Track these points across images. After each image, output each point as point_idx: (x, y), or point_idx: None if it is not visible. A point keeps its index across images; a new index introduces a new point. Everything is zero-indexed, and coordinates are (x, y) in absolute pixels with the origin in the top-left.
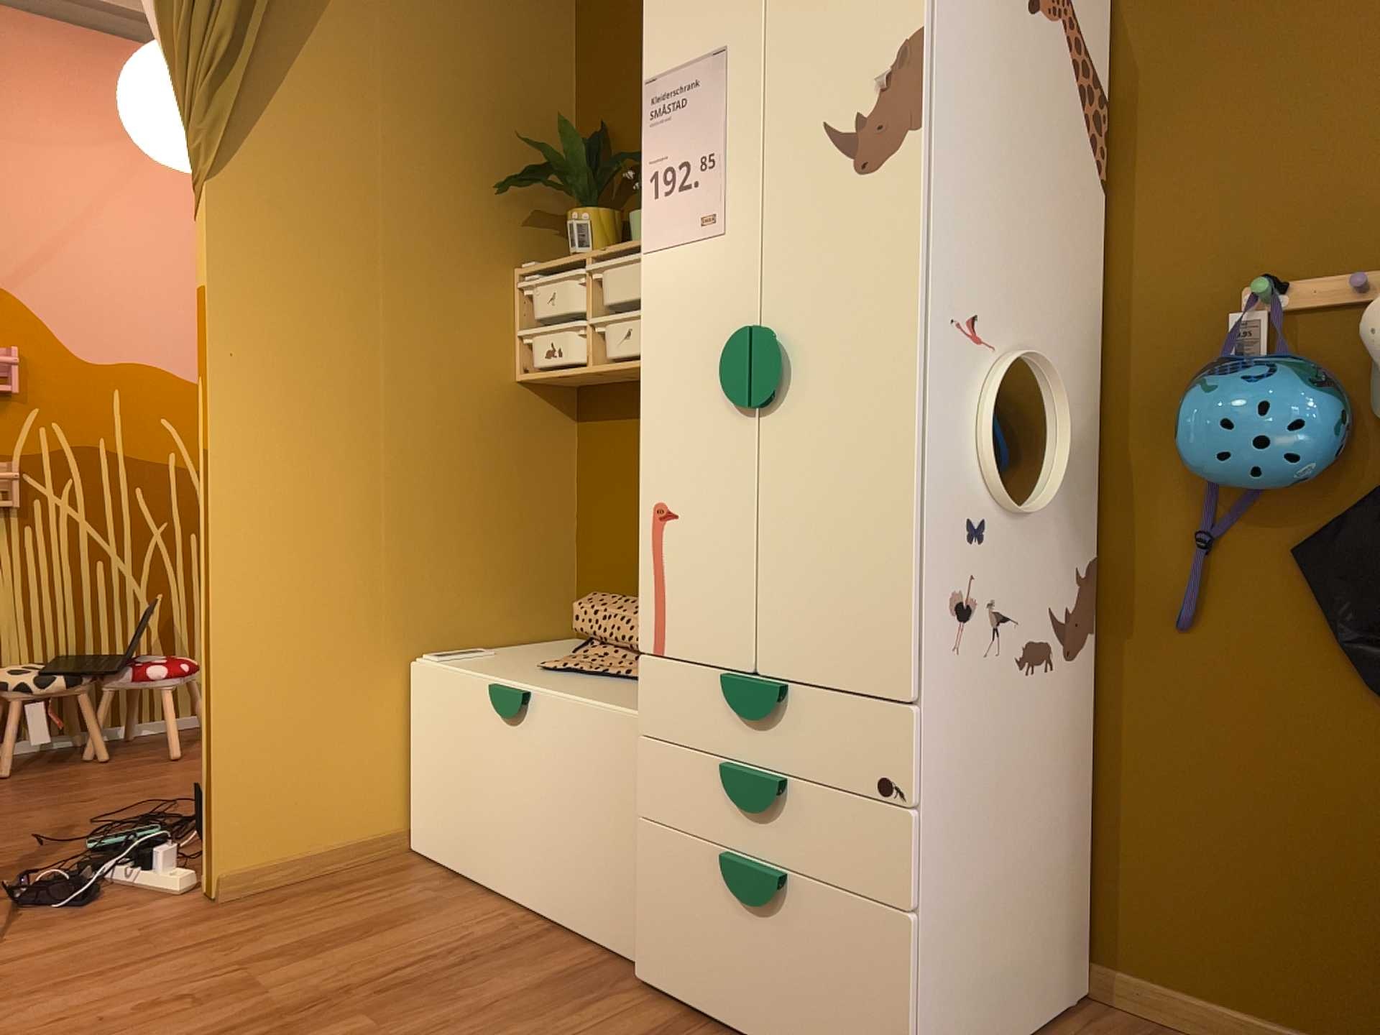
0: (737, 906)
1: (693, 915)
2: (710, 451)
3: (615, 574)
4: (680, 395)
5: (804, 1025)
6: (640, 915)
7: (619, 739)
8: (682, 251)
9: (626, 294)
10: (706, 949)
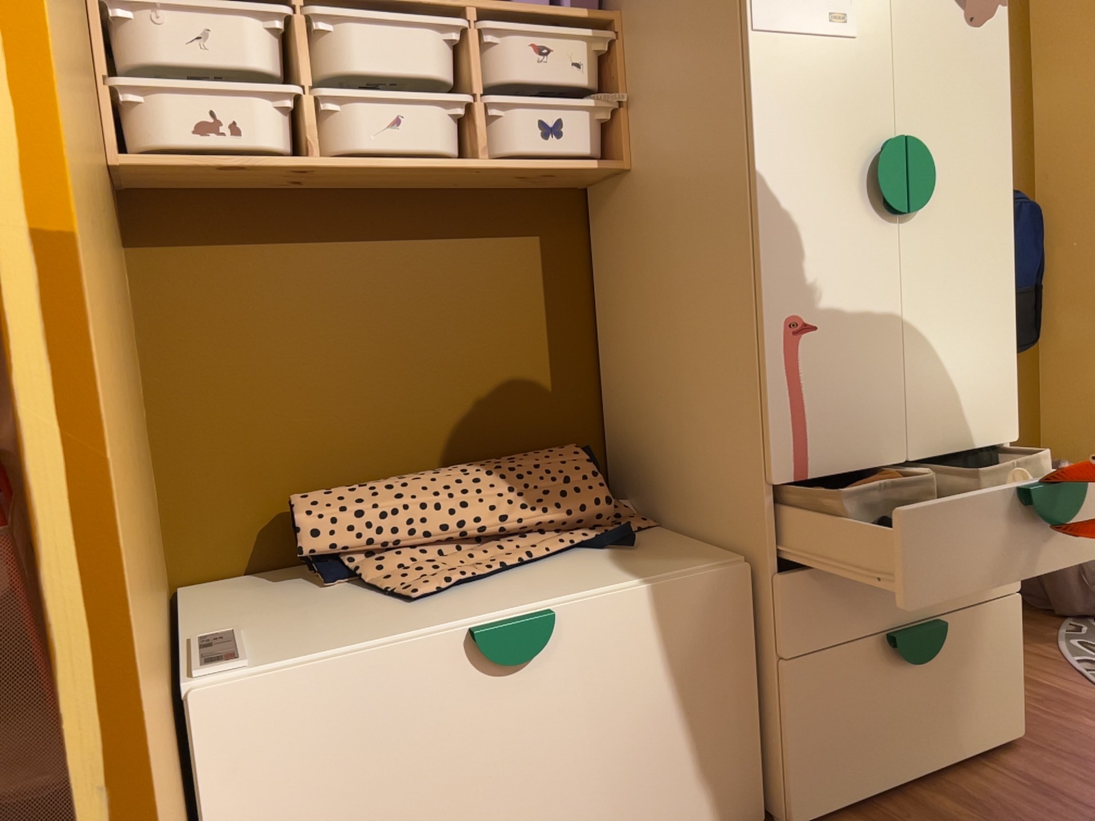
0: (898, 674)
1: (857, 713)
2: (851, 259)
3: (261, 470)
4: (814, 200)
5: (957, 727)
6: (788, 761)
7: (713, 600)
8: (806, 43)
9: (384, 64)
10: (872, 734)
